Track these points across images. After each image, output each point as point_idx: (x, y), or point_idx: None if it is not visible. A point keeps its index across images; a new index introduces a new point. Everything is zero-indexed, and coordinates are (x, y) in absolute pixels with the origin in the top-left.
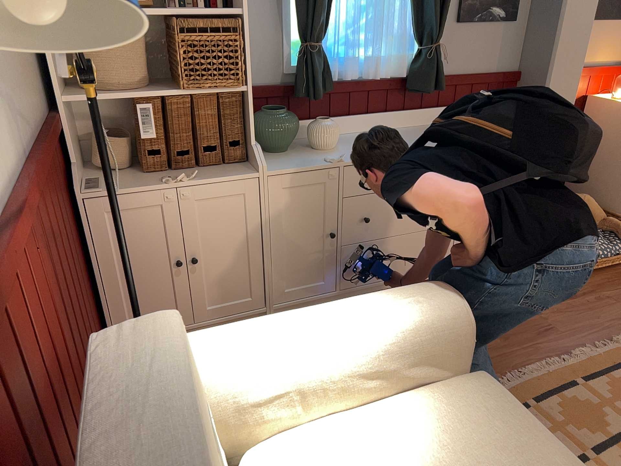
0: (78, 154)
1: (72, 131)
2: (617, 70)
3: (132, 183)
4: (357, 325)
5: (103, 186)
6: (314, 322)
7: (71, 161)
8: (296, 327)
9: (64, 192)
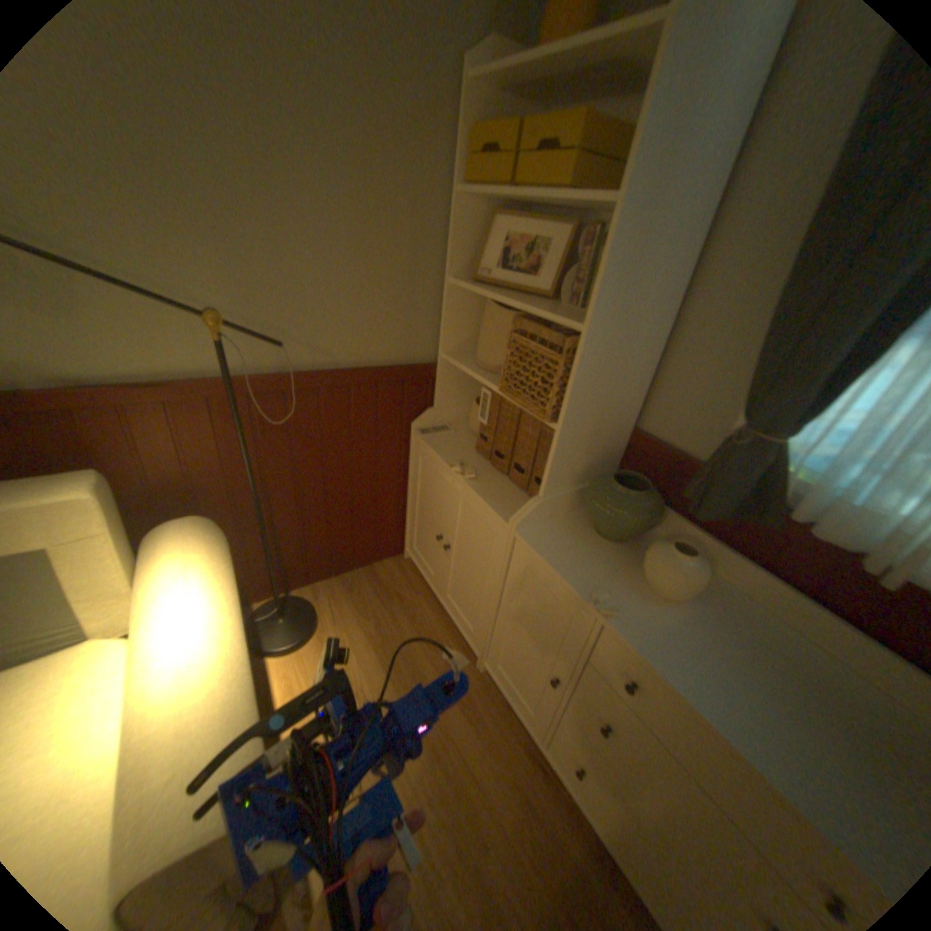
0: (458, 404)
1: (453, 383)
2: None
3: (448, 448)
4: (157, 691)
5: (435, 436)
6: (180, 640)
7: (435, 405)
8: (178, 624)
9: (392, 420)
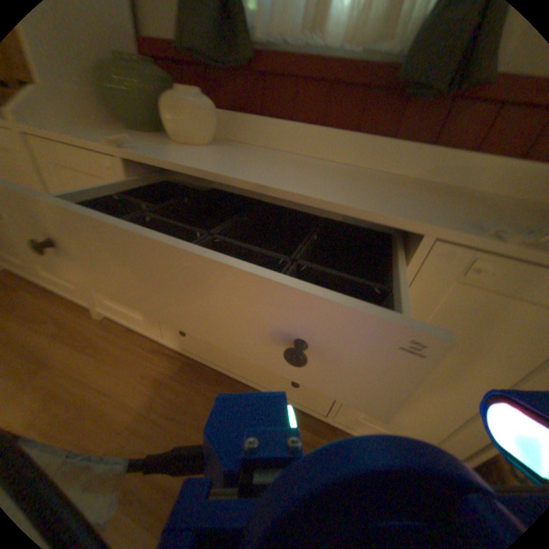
0: None
1: None
2: None
3: None
4: None
5: None
6: None
7: None
8: None
9: None
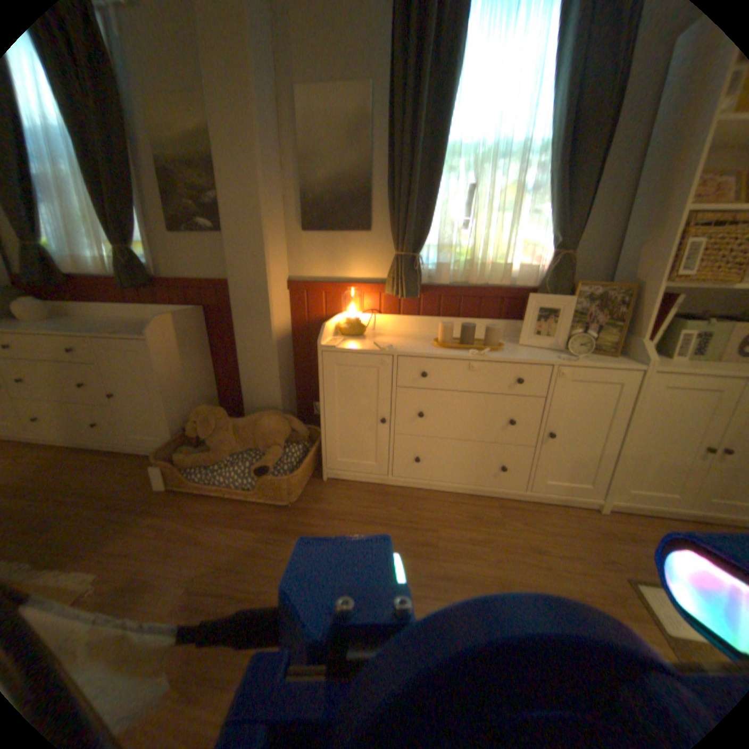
0: None
1: None
2: (374, 289)
3: None
4: None
5: None
6: None
7: None
8: None
9: None
